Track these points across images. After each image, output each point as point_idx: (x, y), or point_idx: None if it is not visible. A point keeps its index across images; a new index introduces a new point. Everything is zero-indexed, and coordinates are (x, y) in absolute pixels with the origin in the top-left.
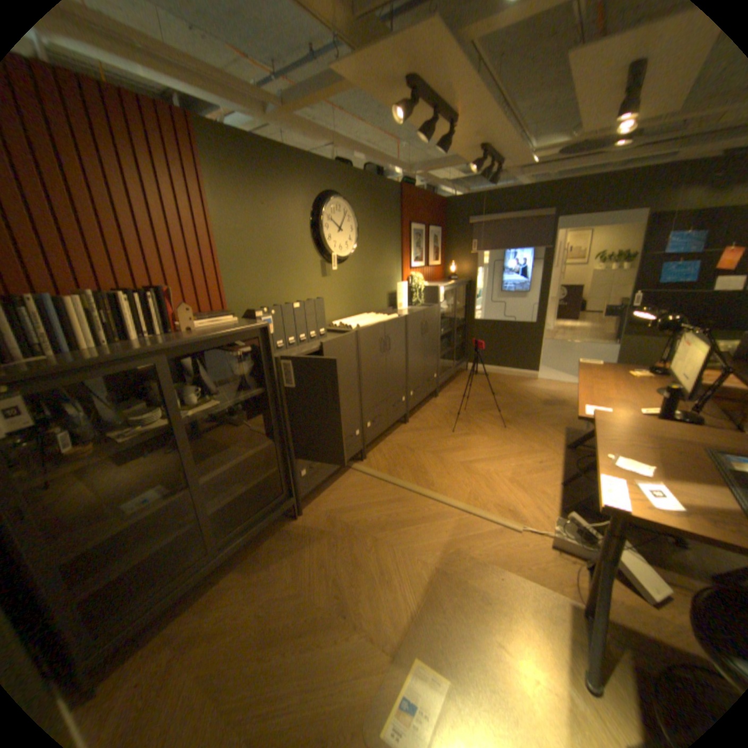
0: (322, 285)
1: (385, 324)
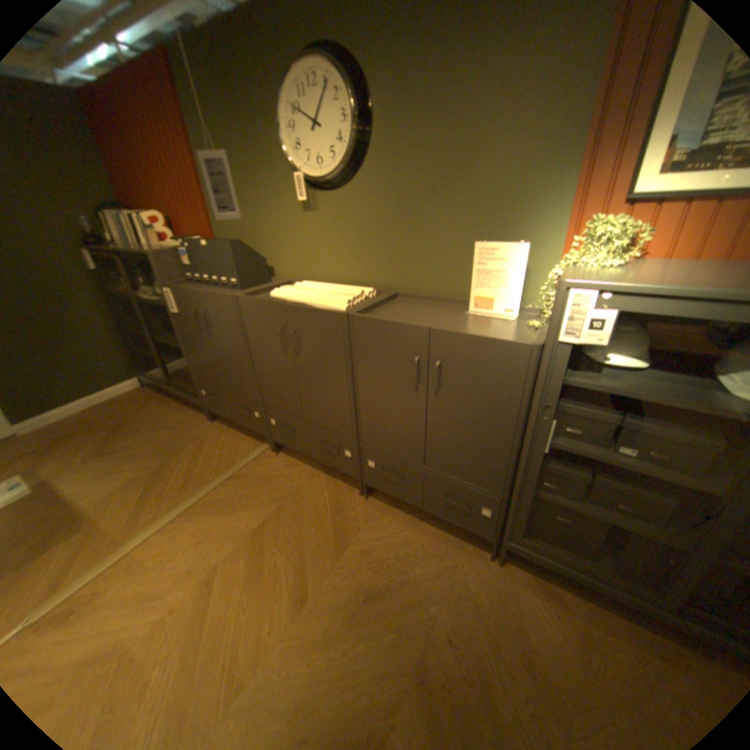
0: (304, 224)
1: (285, 308)
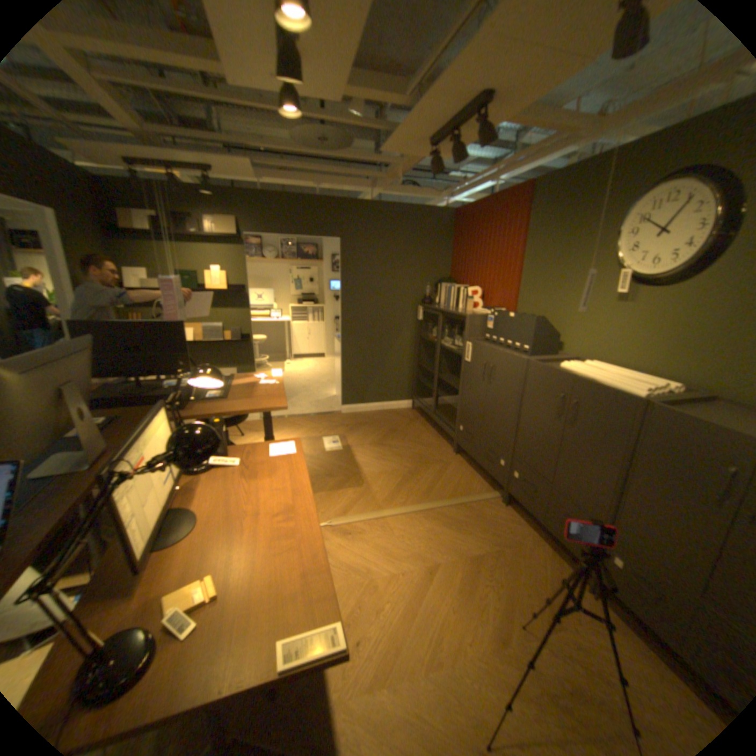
0: (615, 311)
1: (576, 379)
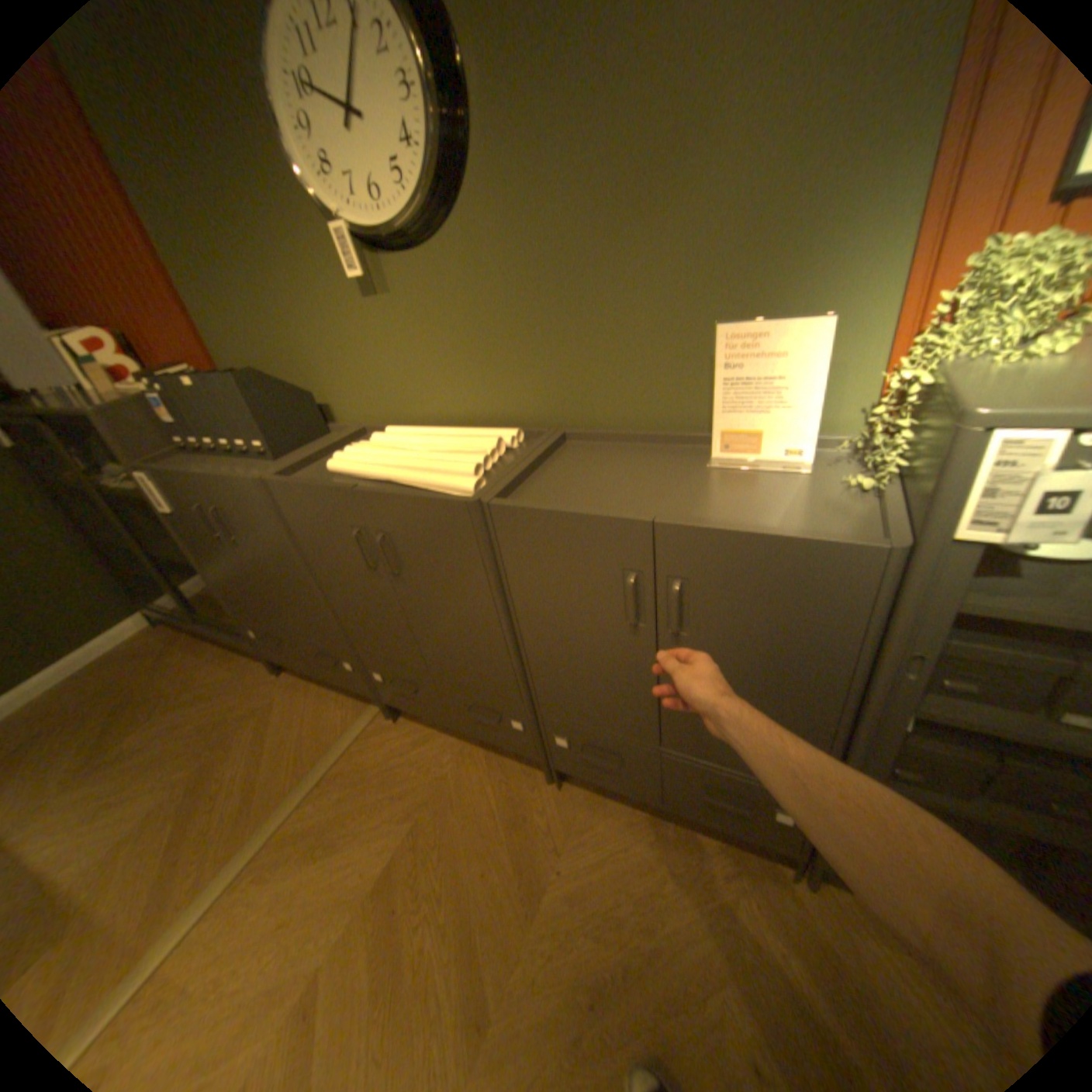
0: (370, 321)
1: (358, 496)
